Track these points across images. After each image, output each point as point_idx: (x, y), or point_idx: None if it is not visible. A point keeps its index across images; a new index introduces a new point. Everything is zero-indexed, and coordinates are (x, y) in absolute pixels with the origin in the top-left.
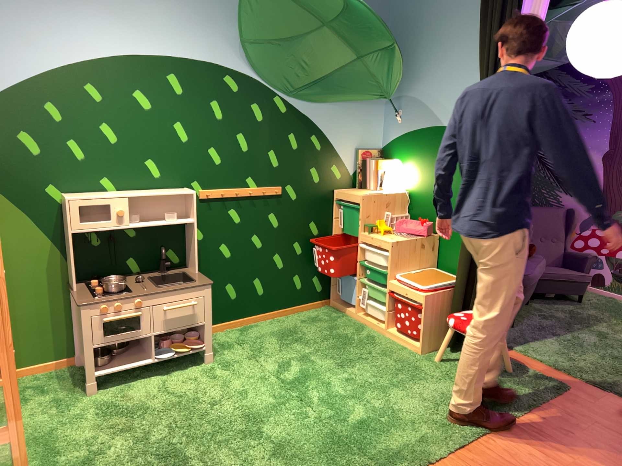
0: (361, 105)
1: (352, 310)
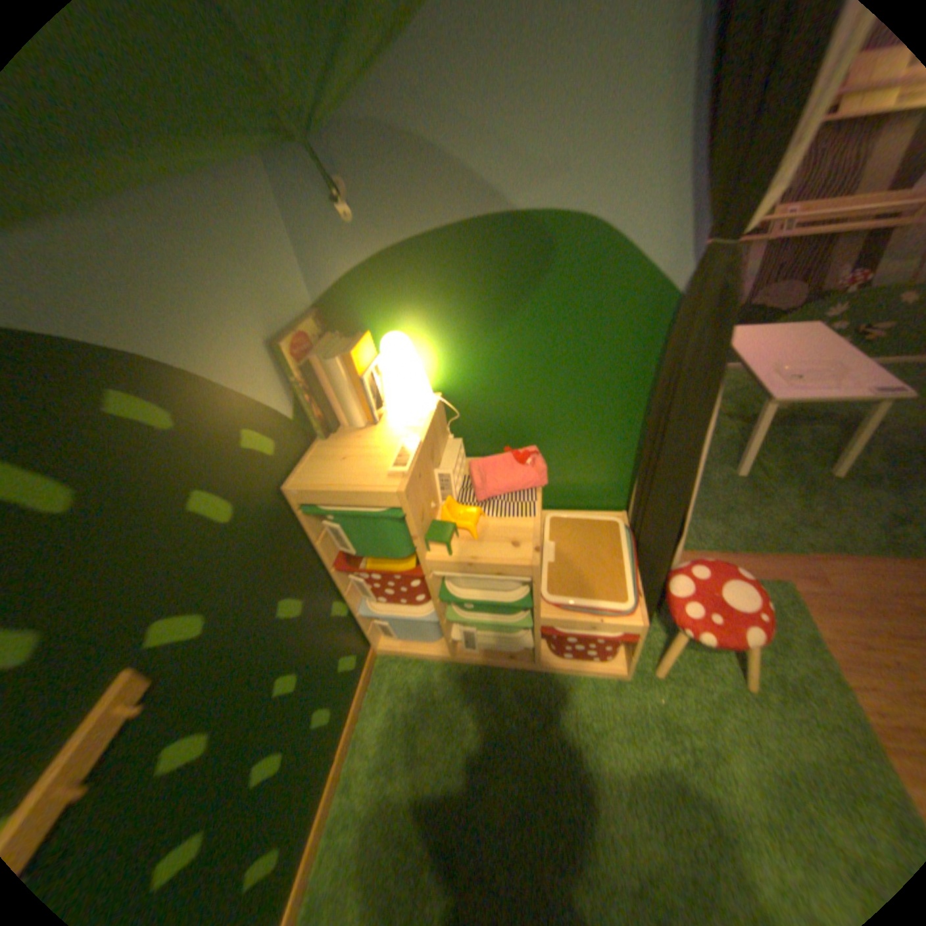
0: (210, 187)
1: (433, 647)
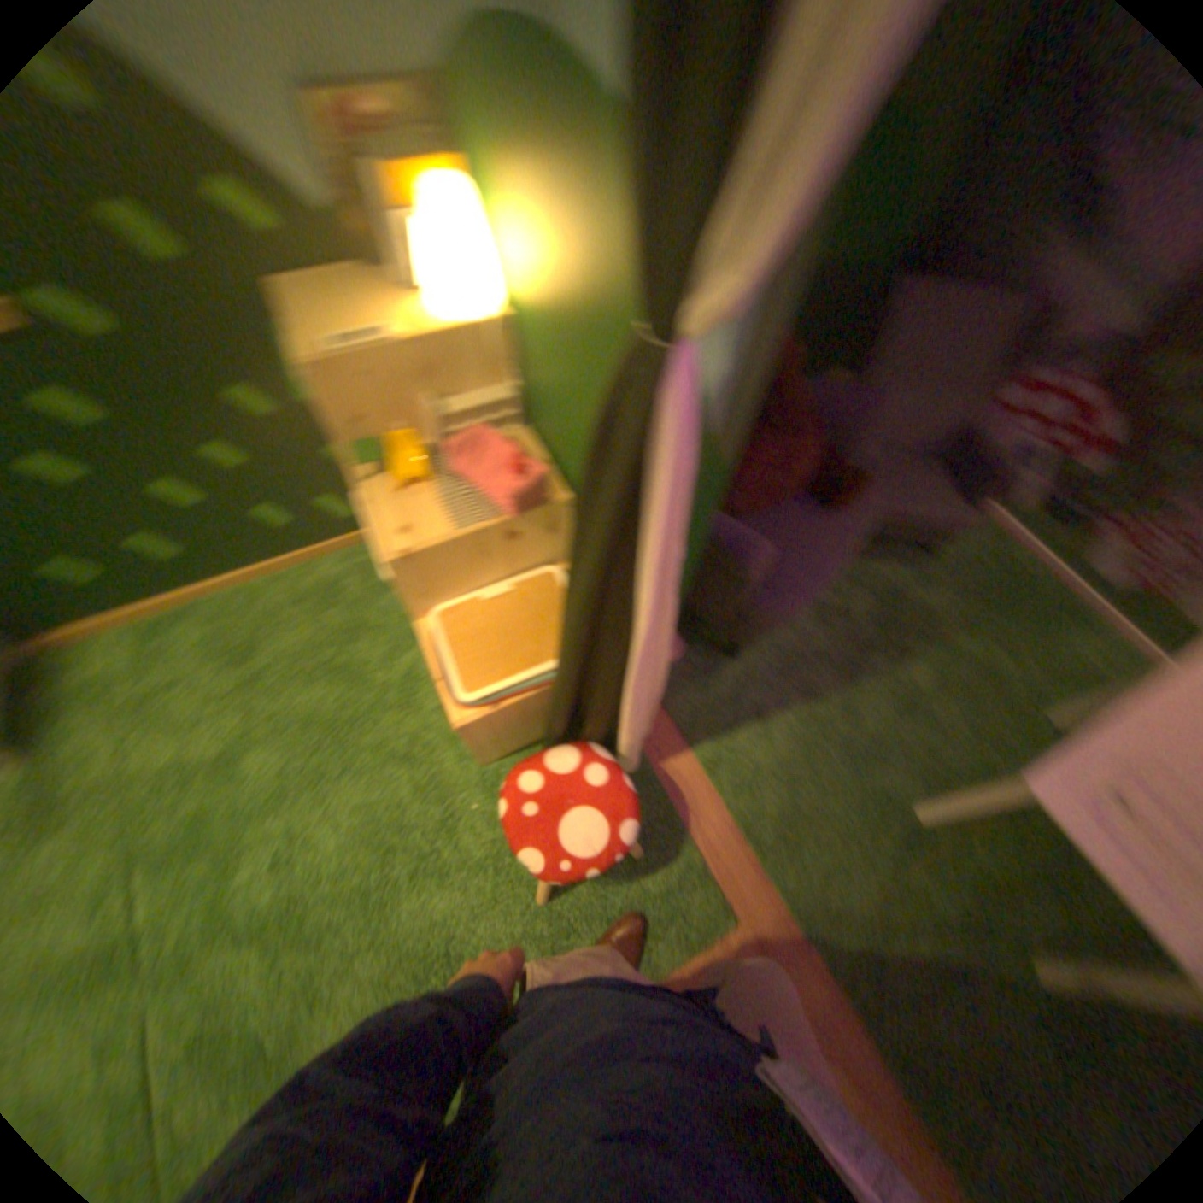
0: None
1: None
